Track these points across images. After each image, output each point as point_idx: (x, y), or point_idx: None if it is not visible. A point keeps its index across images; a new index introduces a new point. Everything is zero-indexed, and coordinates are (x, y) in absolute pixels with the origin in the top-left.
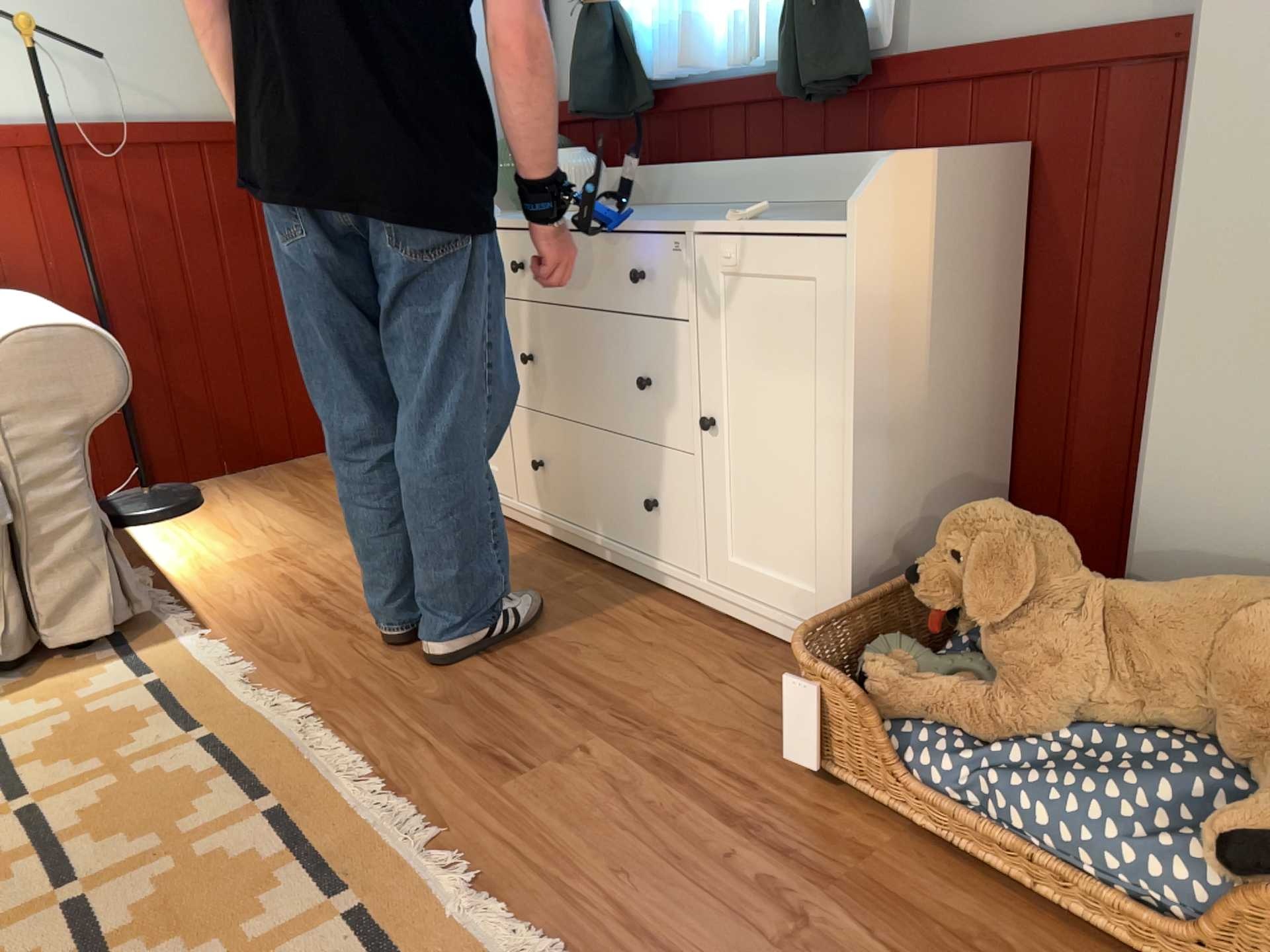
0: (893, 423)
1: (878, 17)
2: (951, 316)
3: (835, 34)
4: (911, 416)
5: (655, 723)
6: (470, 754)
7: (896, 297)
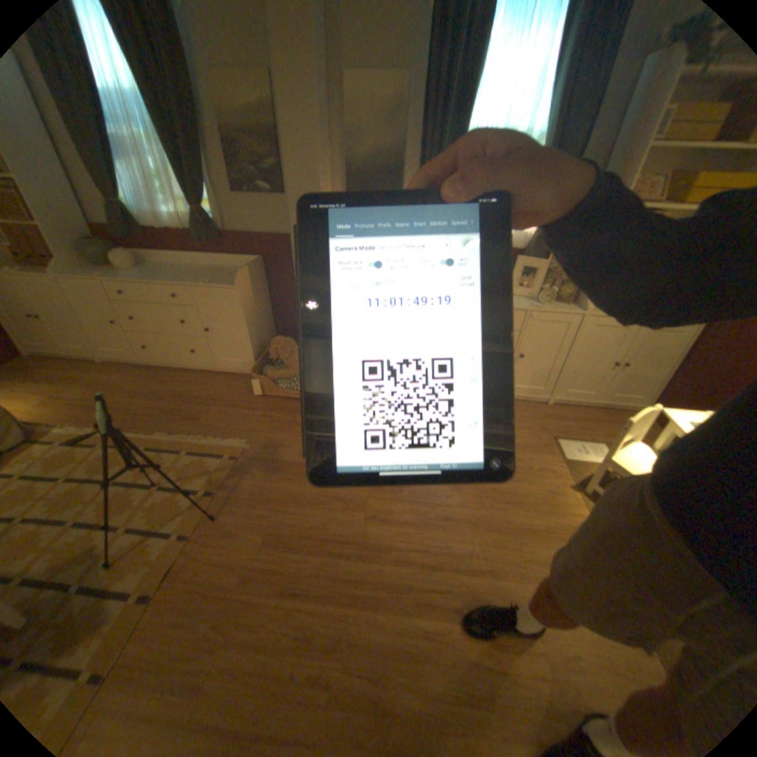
0: (252, 324)
1: (216, 221)
2: (257, 298)
3: (207, 227)
4: (255, 321)
5: (222, 399)
6: (183, 421)
7: (247, 298)
